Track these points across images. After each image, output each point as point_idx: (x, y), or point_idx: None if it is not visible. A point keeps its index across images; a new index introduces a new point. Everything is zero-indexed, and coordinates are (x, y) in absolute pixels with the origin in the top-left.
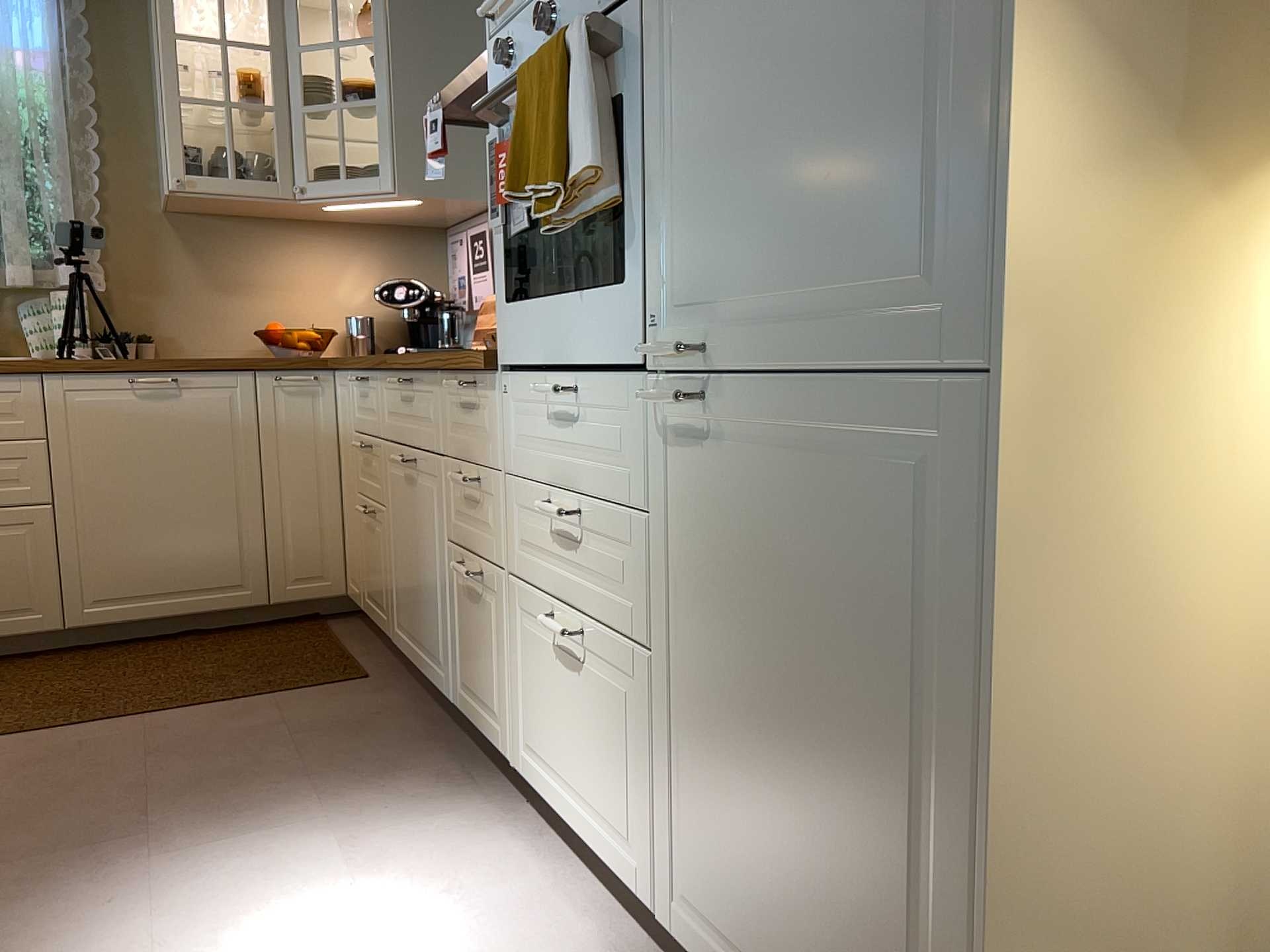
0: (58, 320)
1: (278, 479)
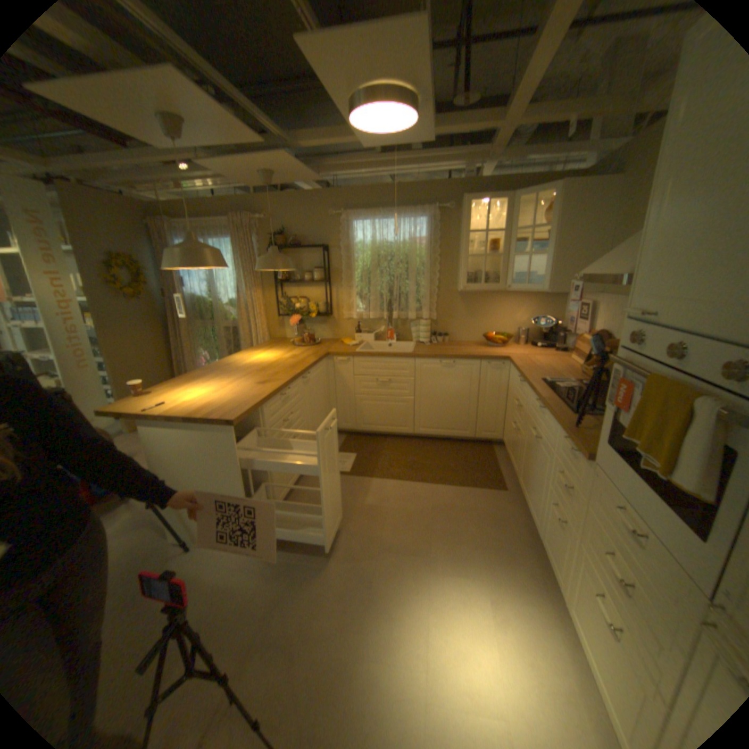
0: (420, 330)
1: (484, 398)
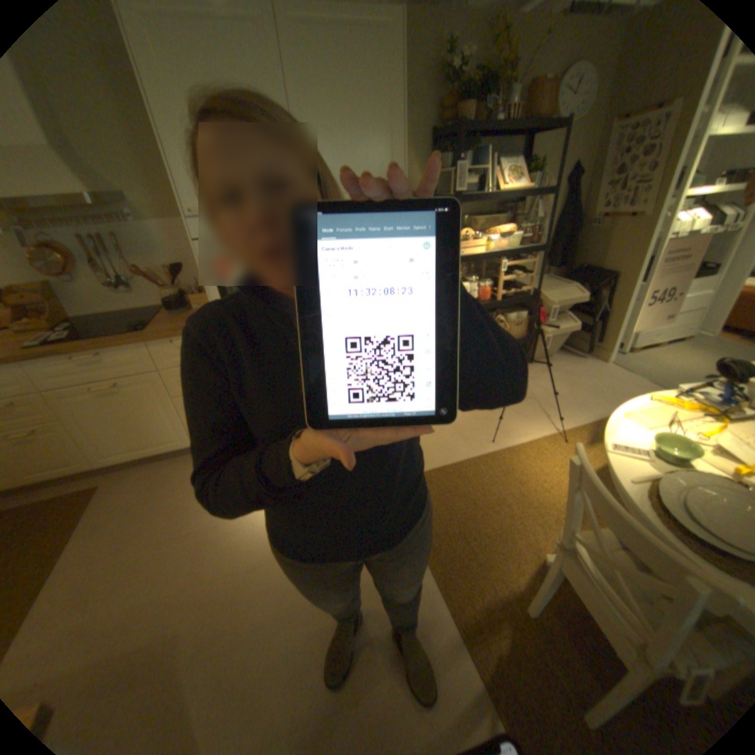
0: None
1: None
